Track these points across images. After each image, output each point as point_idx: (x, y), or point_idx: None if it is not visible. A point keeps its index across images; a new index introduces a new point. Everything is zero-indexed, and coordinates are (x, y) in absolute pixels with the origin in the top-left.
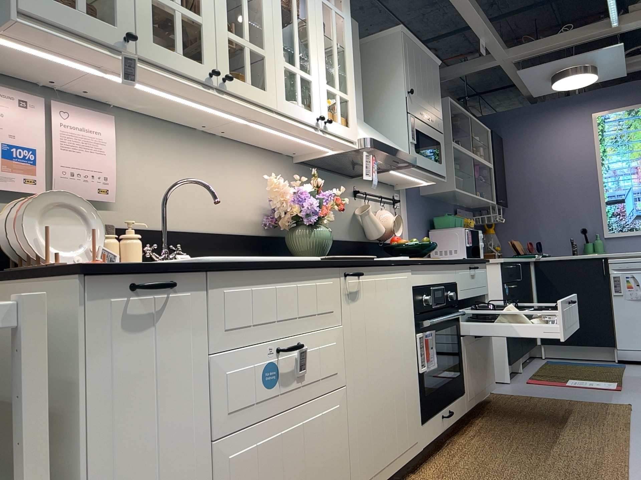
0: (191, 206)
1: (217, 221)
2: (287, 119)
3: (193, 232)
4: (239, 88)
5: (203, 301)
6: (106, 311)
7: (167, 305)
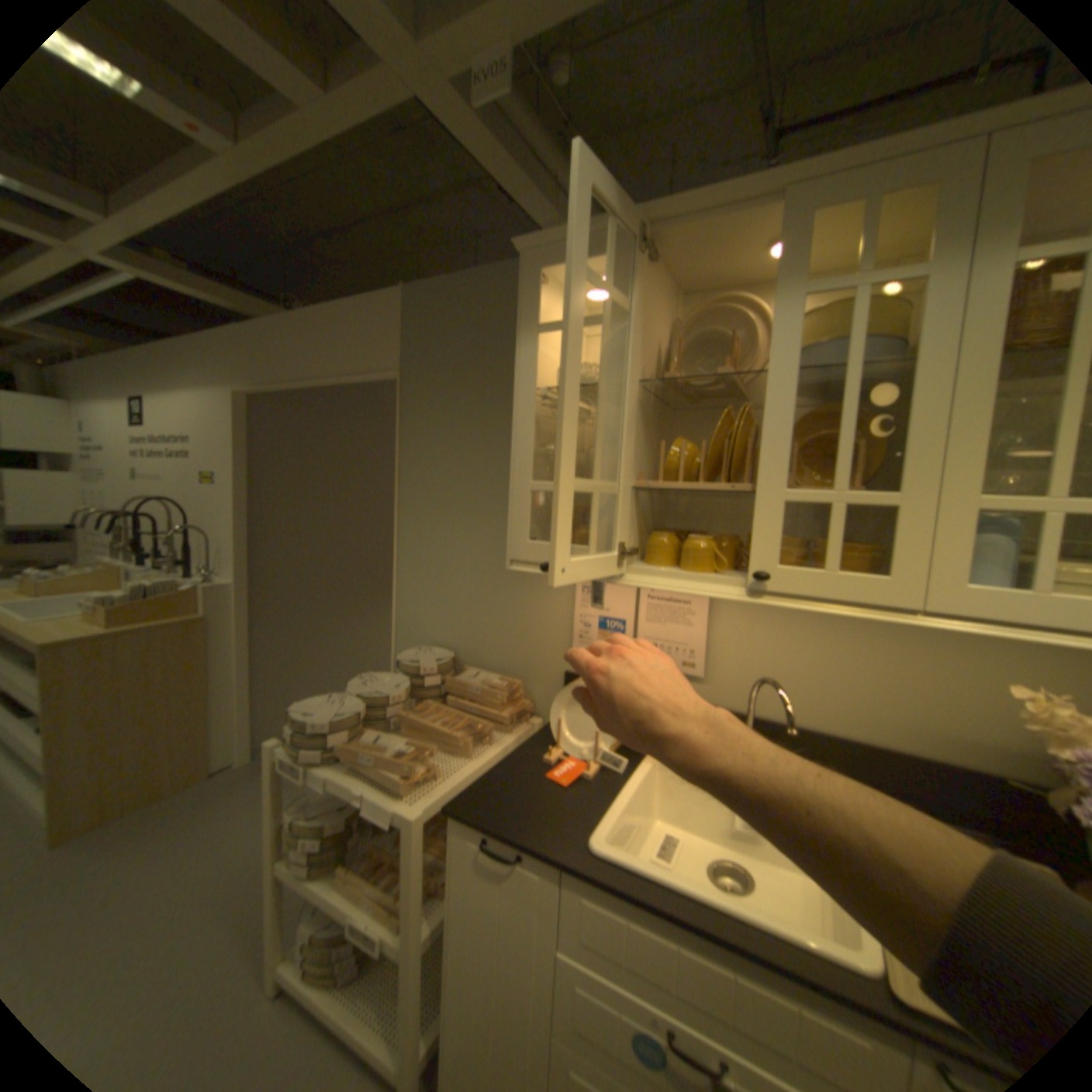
0: (836, 699)
1: (899, 732)
2: (985, 623)
3: (832, 737)
4: (803, 584)
5: (558, 897)
6: (467, 851)
7: (516, 877)
